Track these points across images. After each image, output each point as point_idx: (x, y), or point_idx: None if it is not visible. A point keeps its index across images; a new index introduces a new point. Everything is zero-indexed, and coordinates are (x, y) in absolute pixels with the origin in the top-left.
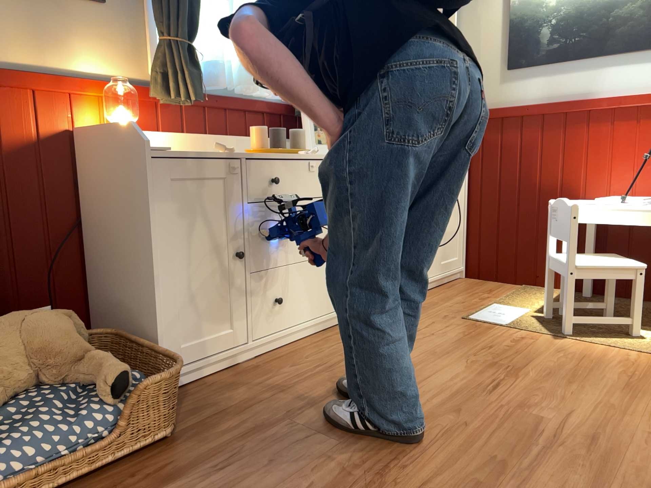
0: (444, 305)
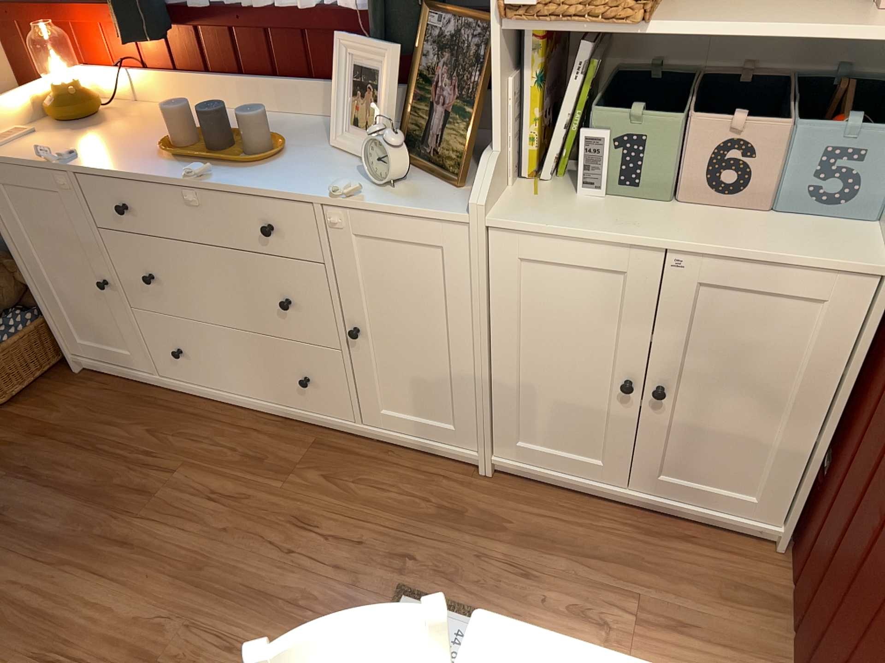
0: (489, 538)
